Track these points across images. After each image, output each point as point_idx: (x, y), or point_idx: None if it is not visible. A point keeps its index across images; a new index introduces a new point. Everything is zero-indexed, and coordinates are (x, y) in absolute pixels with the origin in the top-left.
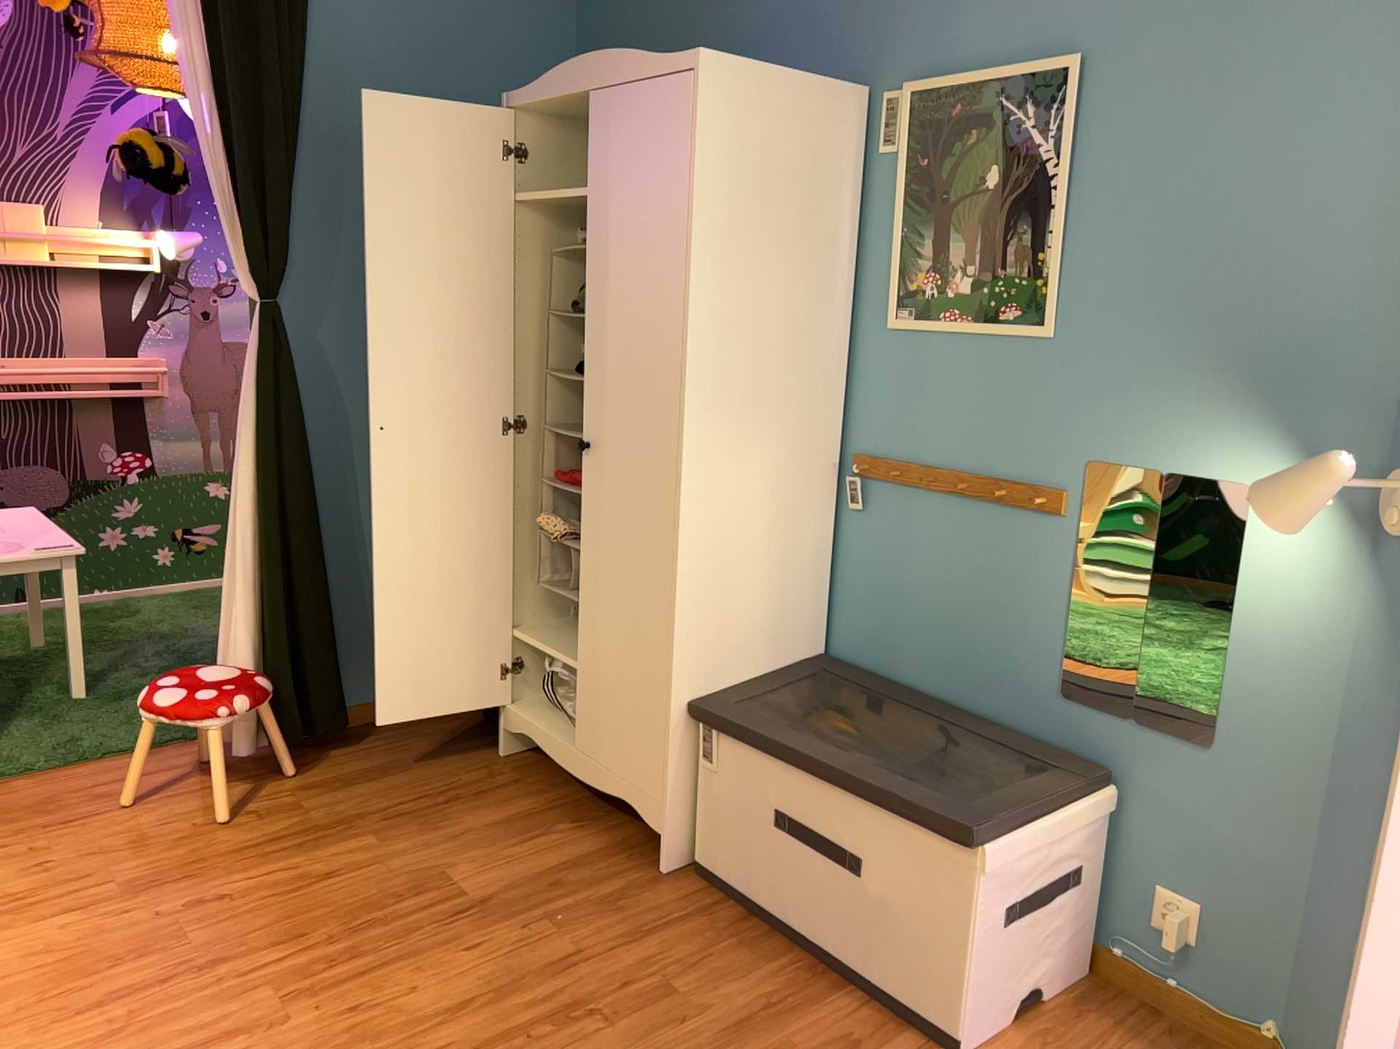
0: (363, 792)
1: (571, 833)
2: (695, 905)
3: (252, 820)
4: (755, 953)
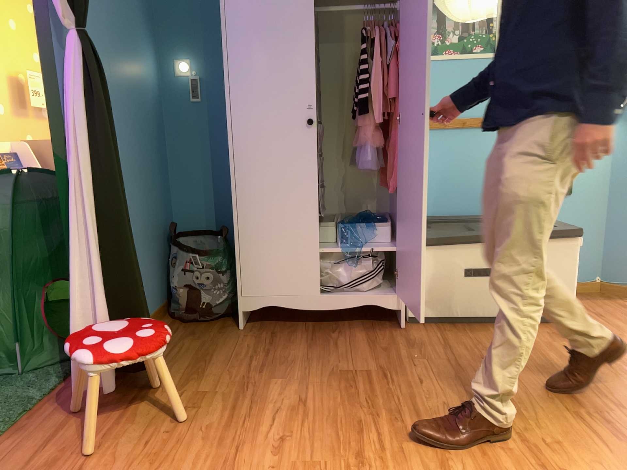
0: (216, 370)
1: (343, 335)
2: (433, 330)
3: (192, 410)
4: (480, 331)
